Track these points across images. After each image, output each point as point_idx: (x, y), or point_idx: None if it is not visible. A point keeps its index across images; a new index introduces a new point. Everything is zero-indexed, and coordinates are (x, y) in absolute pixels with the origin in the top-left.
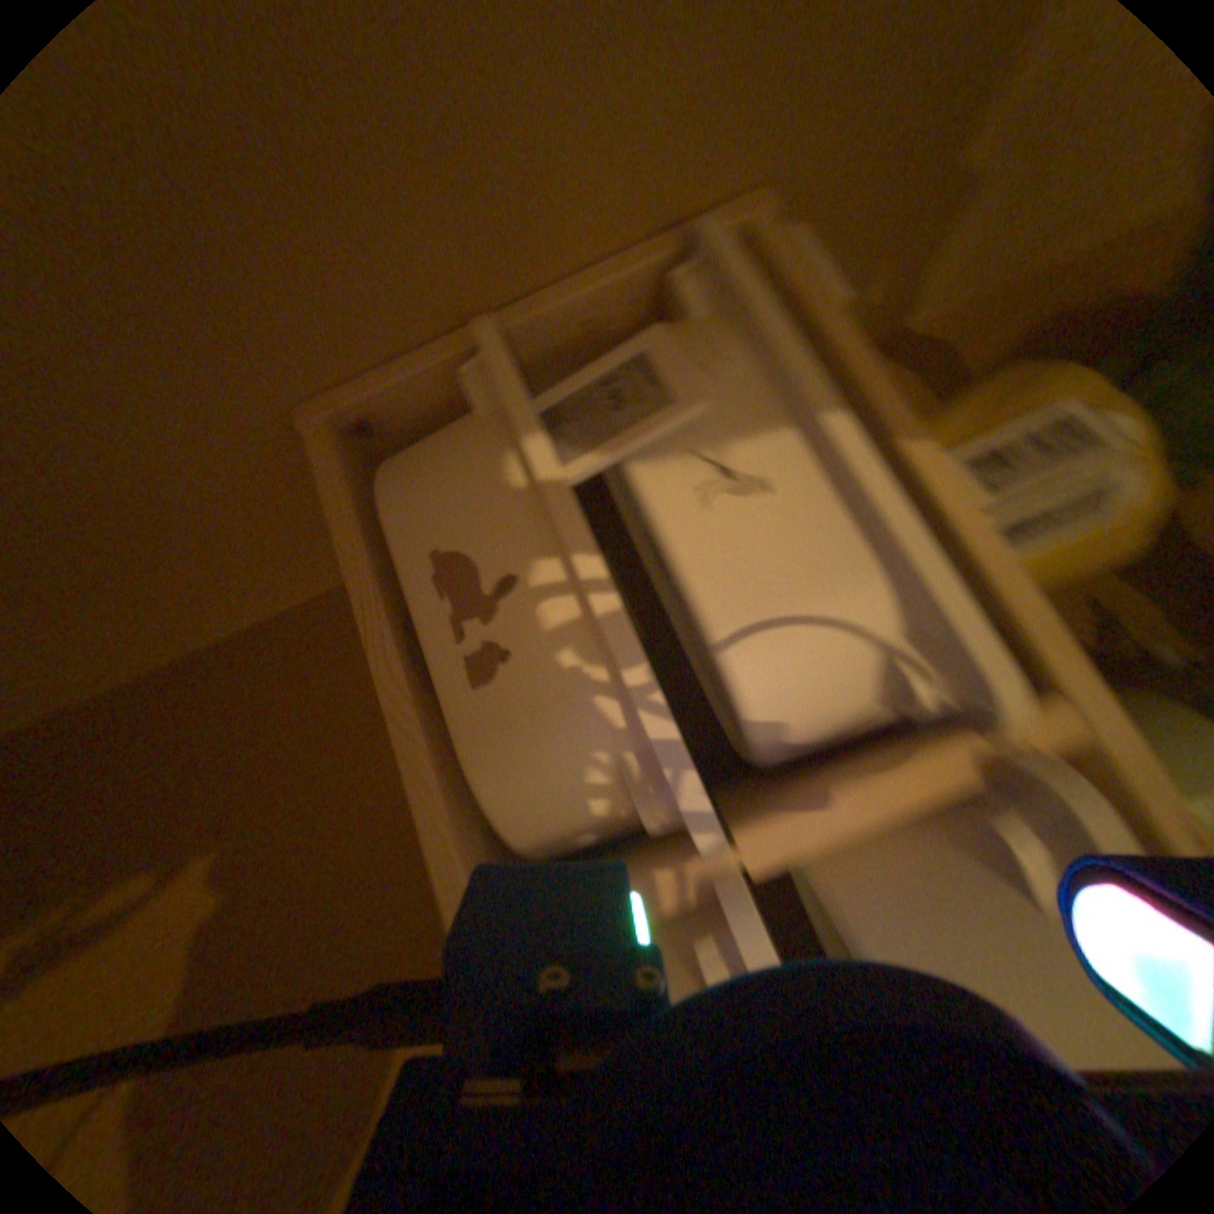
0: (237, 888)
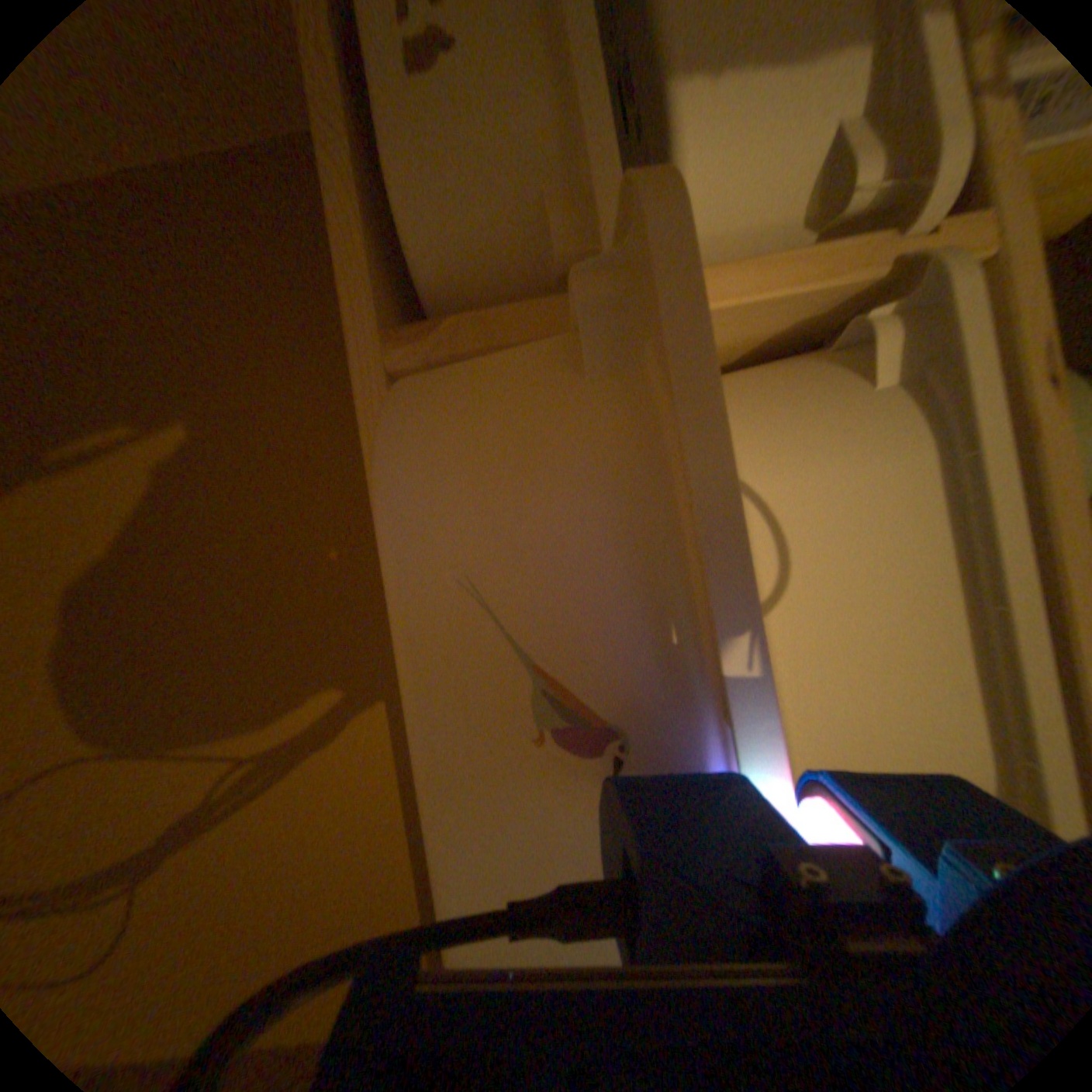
0: (154, 415)
